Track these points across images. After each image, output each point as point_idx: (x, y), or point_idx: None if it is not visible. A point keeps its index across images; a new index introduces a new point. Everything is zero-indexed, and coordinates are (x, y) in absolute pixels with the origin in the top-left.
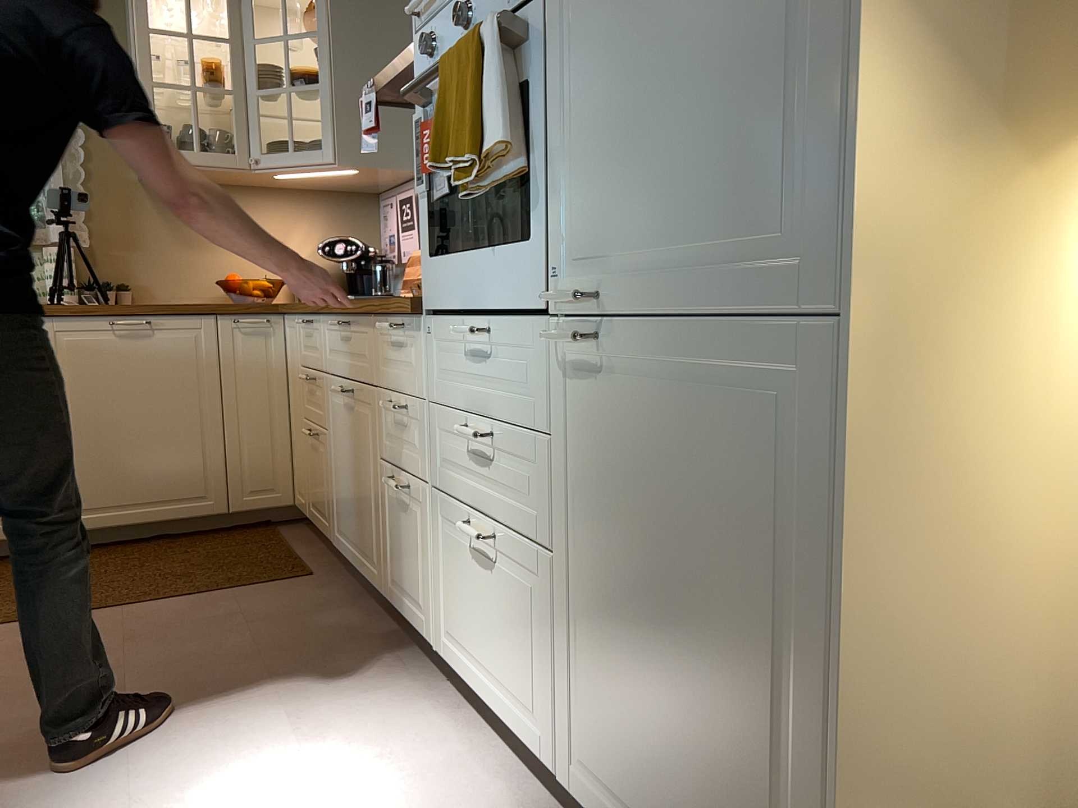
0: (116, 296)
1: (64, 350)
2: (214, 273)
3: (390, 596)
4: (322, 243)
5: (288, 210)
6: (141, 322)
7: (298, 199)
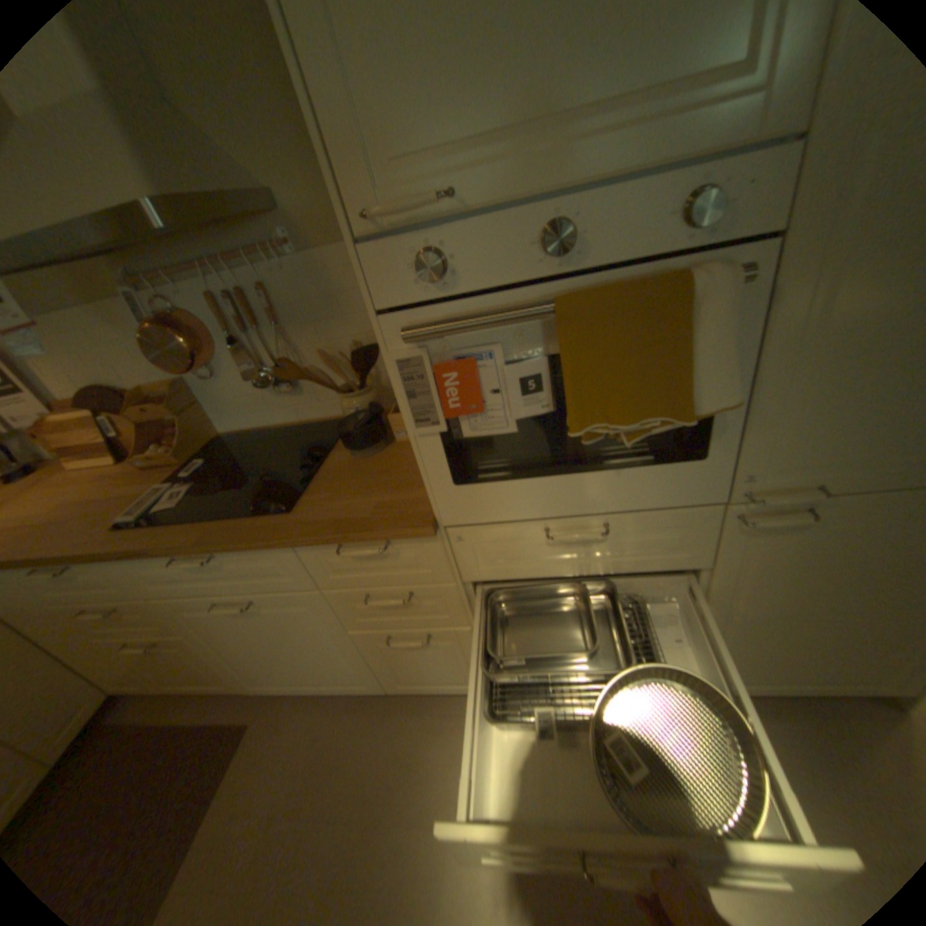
0: None
1: None
2: None
3: (397, 690)
4: None
5: None
6: None
7: None
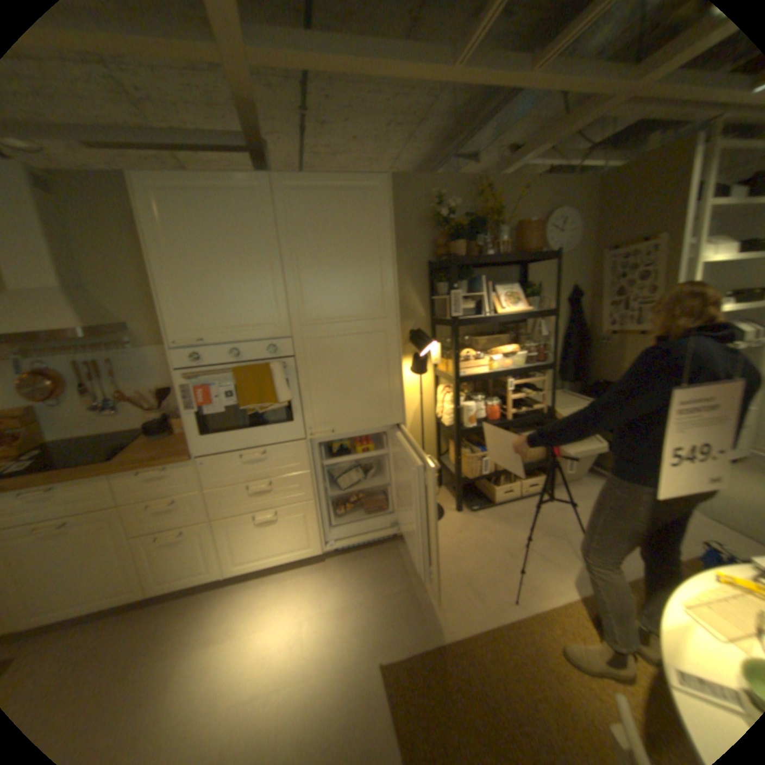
0: None
1: None
2: None
3: (155, 591)
4: None
5: None
6: None
7: None
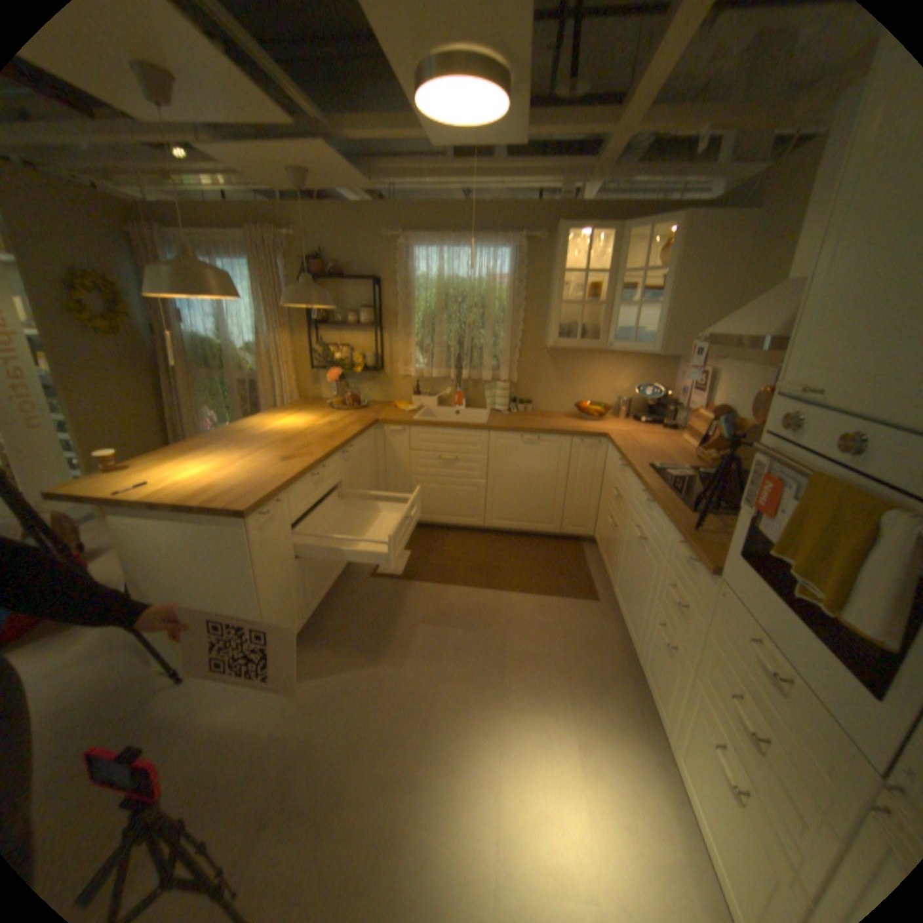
0: (524, 408)
1: (498, 447)
2: (573, 397)
3: (645, 672)
4: (637, 382)
5: (621, 362)
6: (534, 439)
7: (628, 356)
